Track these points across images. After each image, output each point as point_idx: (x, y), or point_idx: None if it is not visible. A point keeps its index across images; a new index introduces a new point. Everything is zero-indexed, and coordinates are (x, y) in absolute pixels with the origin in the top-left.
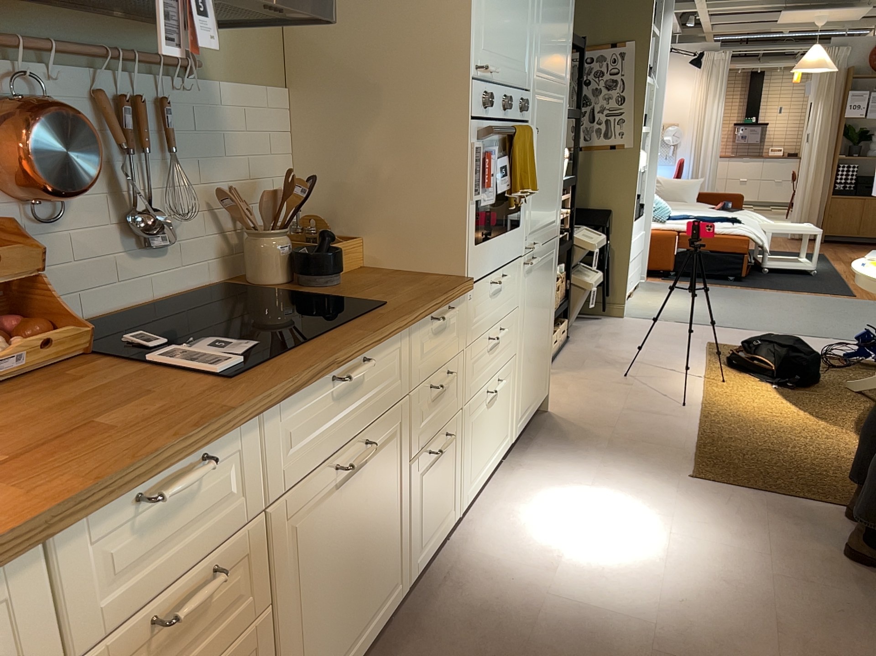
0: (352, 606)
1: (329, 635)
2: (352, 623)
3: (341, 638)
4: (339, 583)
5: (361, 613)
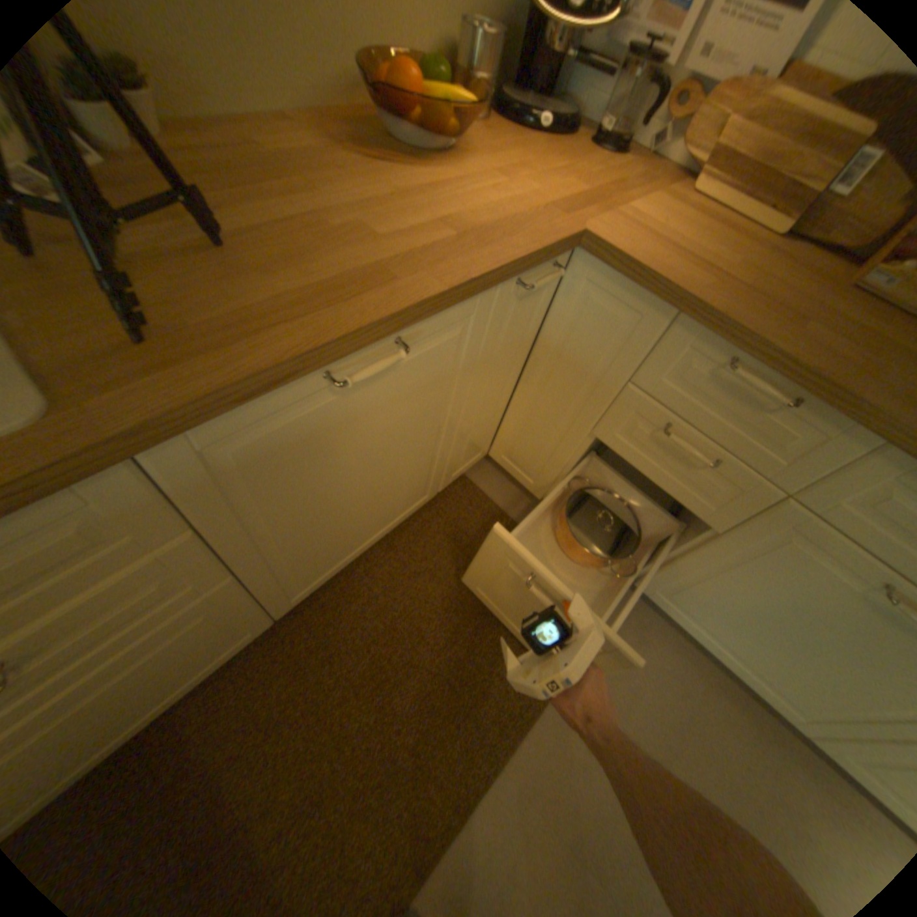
0: (762, 647)
1: (727, 618)
2: (747, 650)
3: (731, 636)
4: (775, 624)
5: (760, 661)
